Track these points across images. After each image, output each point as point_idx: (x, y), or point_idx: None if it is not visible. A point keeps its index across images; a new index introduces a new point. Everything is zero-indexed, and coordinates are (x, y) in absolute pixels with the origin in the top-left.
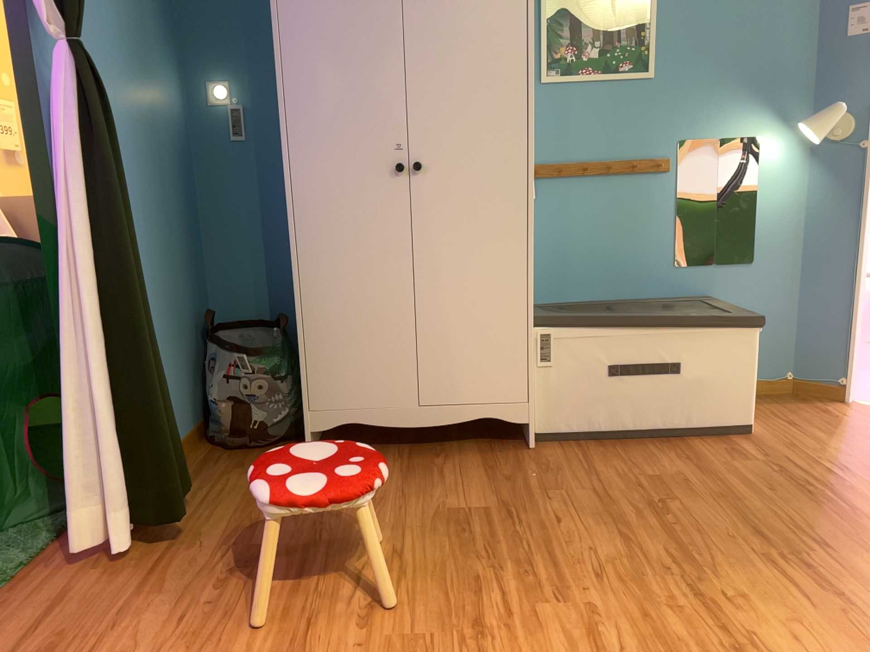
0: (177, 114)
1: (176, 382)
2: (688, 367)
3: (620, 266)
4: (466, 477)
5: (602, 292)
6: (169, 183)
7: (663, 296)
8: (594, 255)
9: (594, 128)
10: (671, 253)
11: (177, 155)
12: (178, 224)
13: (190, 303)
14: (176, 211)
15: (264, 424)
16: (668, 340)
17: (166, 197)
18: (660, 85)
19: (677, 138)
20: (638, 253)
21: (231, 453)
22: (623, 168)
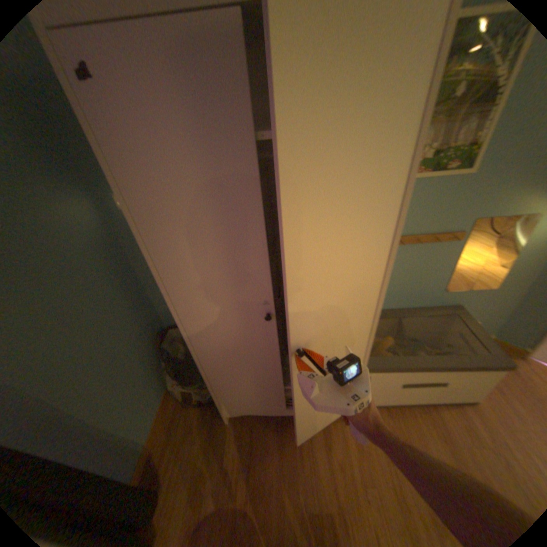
0: (89, 233)
1: (145, 395)
2: (457, 385)
3: (410, 292)
4: (321, 464)
5: (396, 304)
6: (99, 293)
7: (433, 306)
8: (395, 287)
9: (415, 212)
10: (446, 284)
11: (101, 264)
12: (118, 310)
13: (144, 340)
14: (113, 303)
15: (201, 403)
16: (450, 376)
17: (100, 306)
18: (479, 176)
19: (477, 216)
20: (424, 286)
21: (186, 420)
22: (430, 239)
